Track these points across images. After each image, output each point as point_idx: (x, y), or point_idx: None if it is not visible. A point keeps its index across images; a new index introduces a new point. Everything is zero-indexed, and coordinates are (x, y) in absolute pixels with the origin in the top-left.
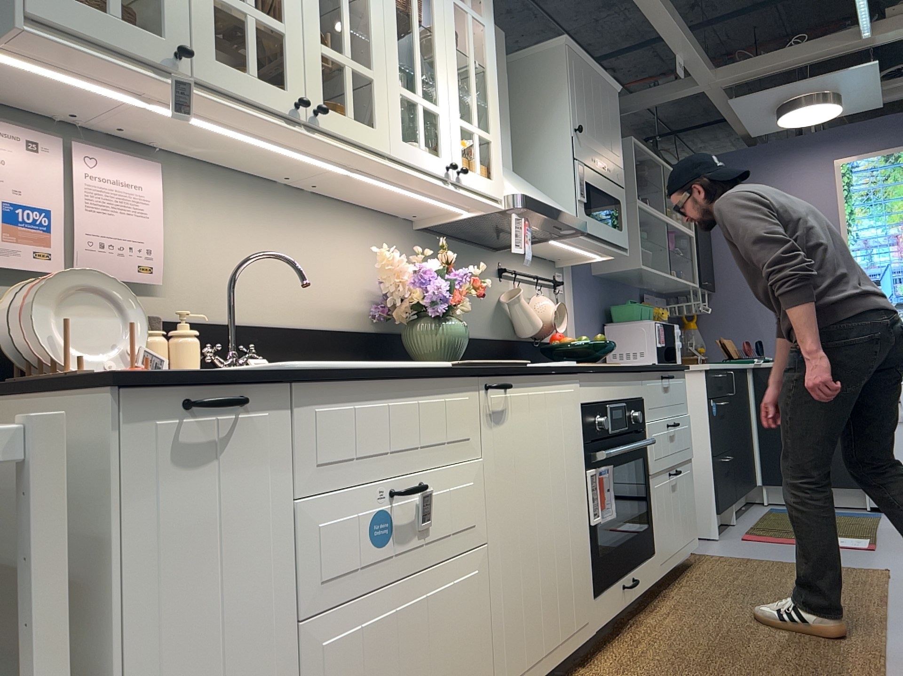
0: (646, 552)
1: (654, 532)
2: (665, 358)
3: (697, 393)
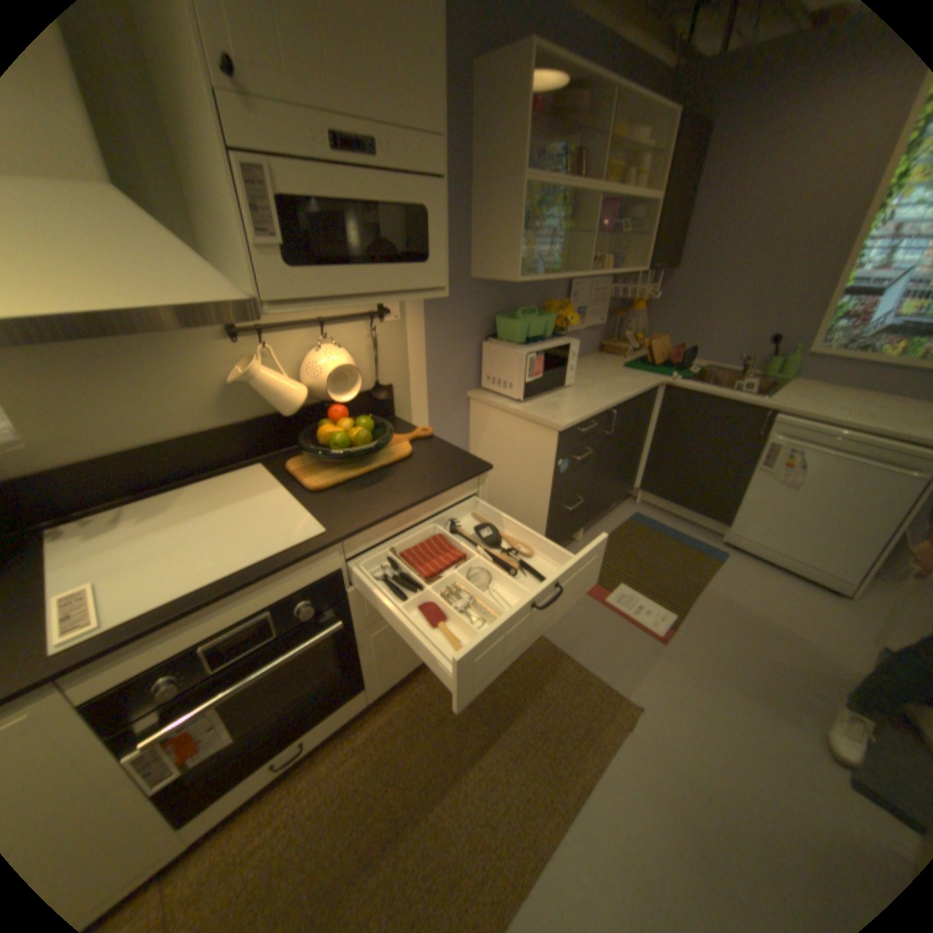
0: (338, 703)
1: (363, 675)
2: (538, 390)
3: (546, 448)
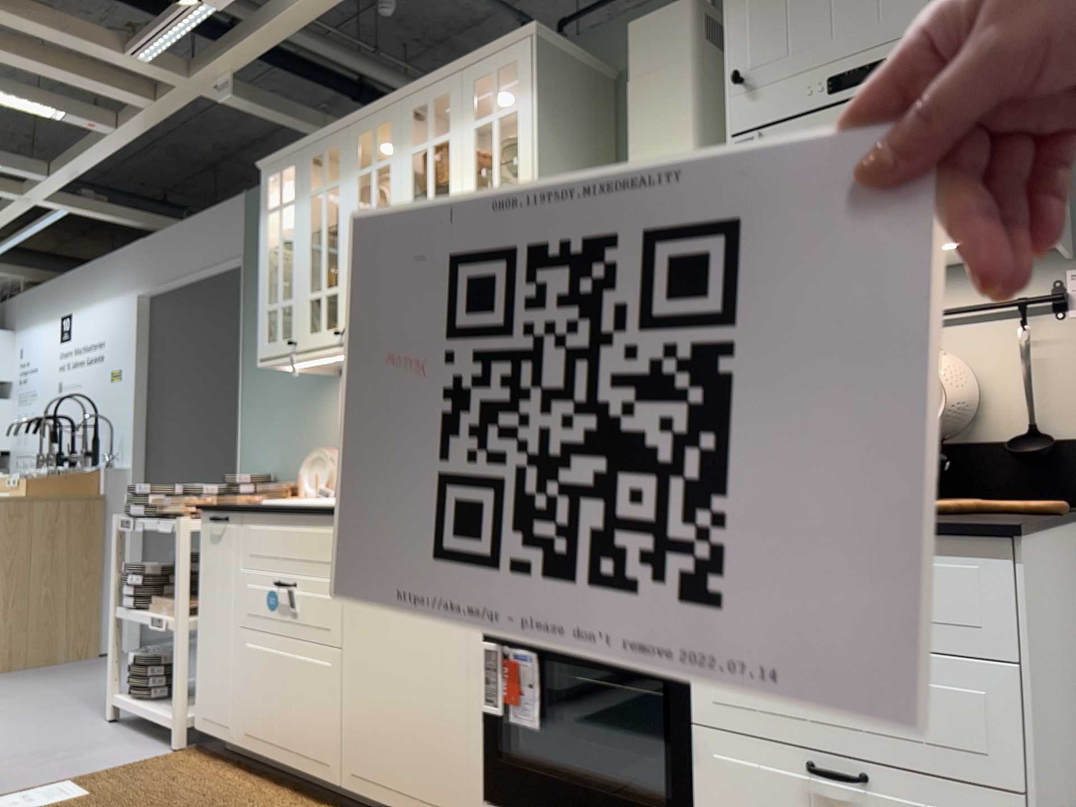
0: None
1: None
2: None
3: None
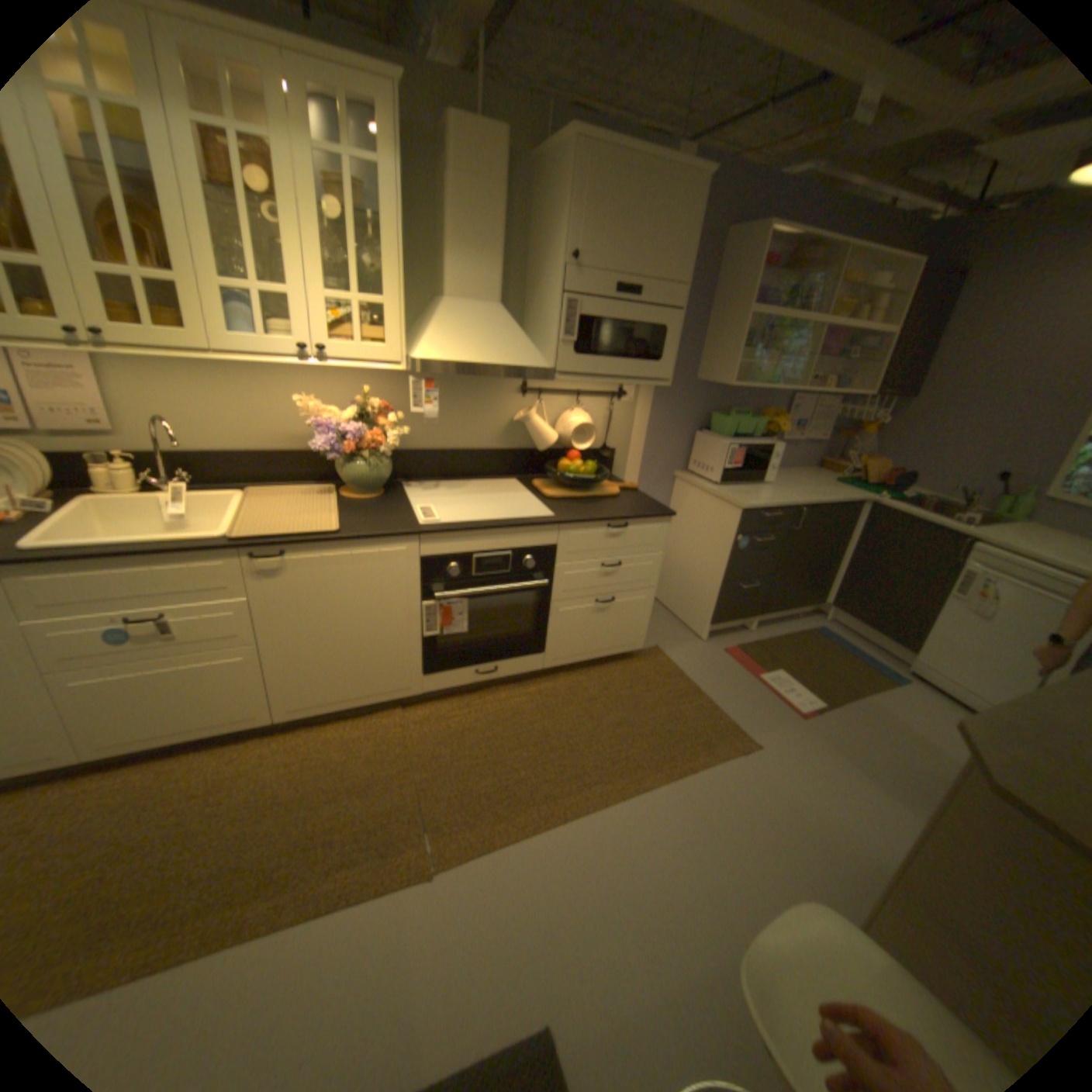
0: (526, 652)
1: (547, 640)
2: (736, 478)
3: (731, 524)
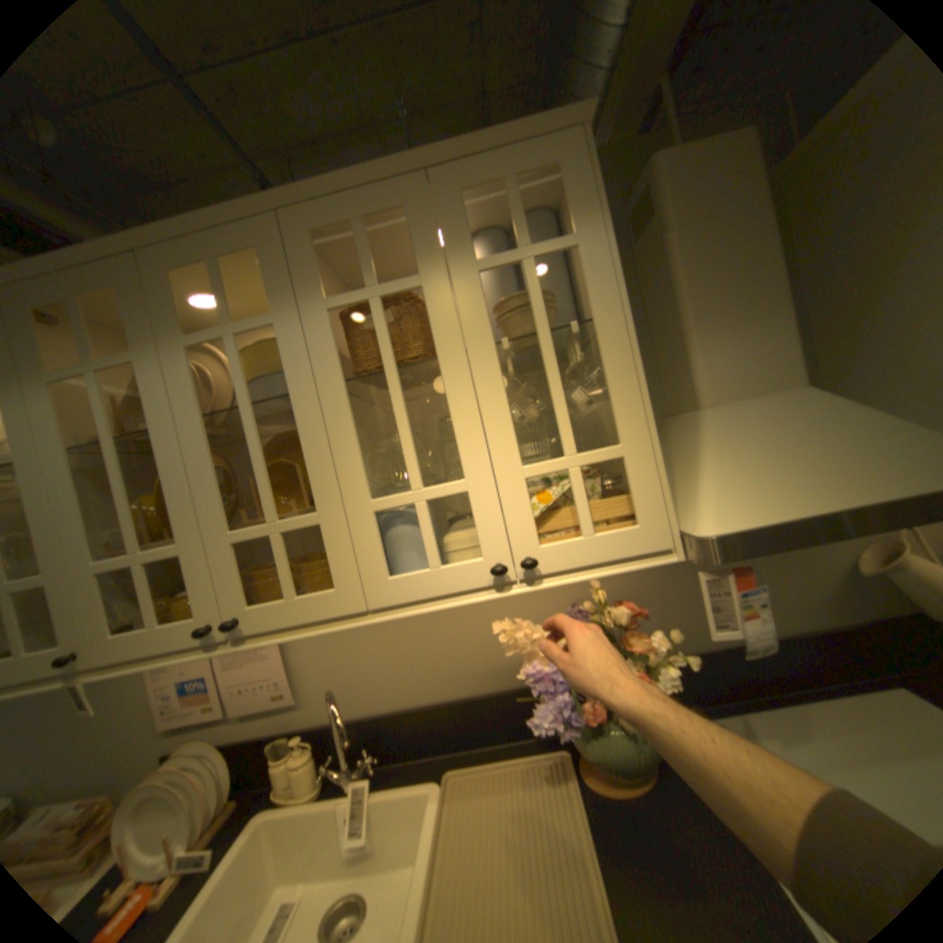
0: None
1: None
2: None
3: None
